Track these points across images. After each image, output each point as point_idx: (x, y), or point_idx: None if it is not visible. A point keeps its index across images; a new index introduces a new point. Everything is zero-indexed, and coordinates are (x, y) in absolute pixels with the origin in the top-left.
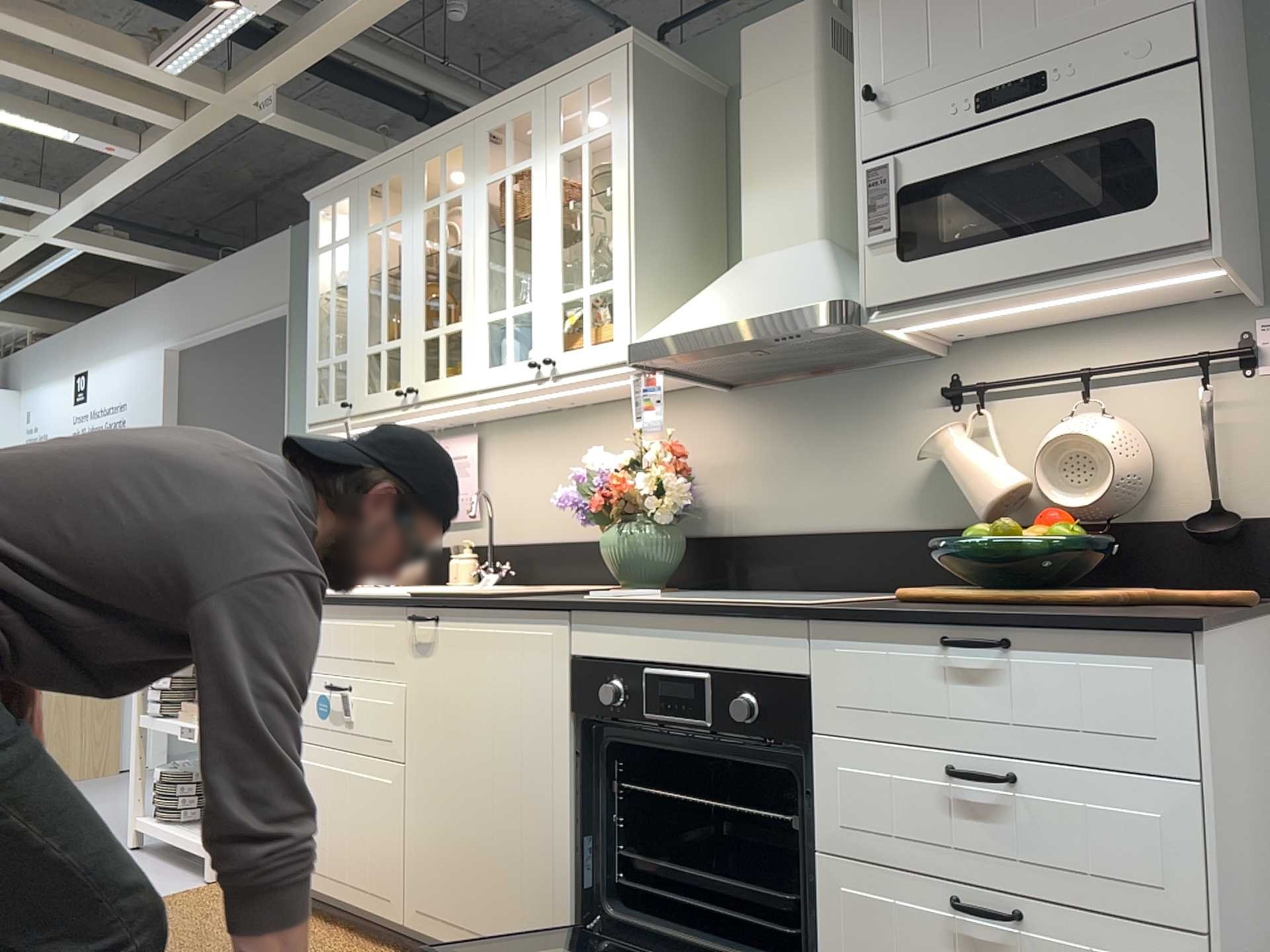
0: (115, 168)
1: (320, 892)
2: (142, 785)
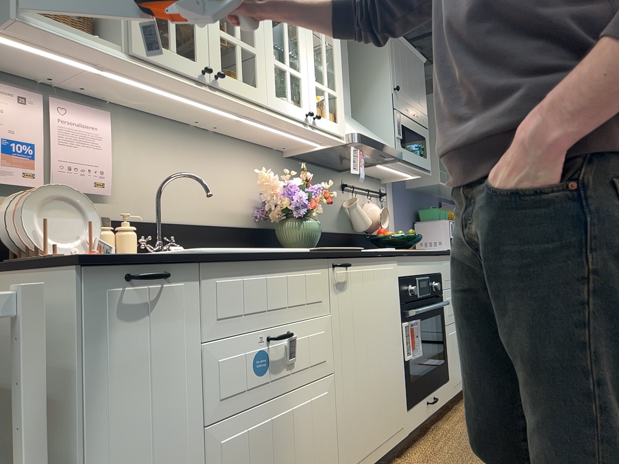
0: None
1: None
2: None
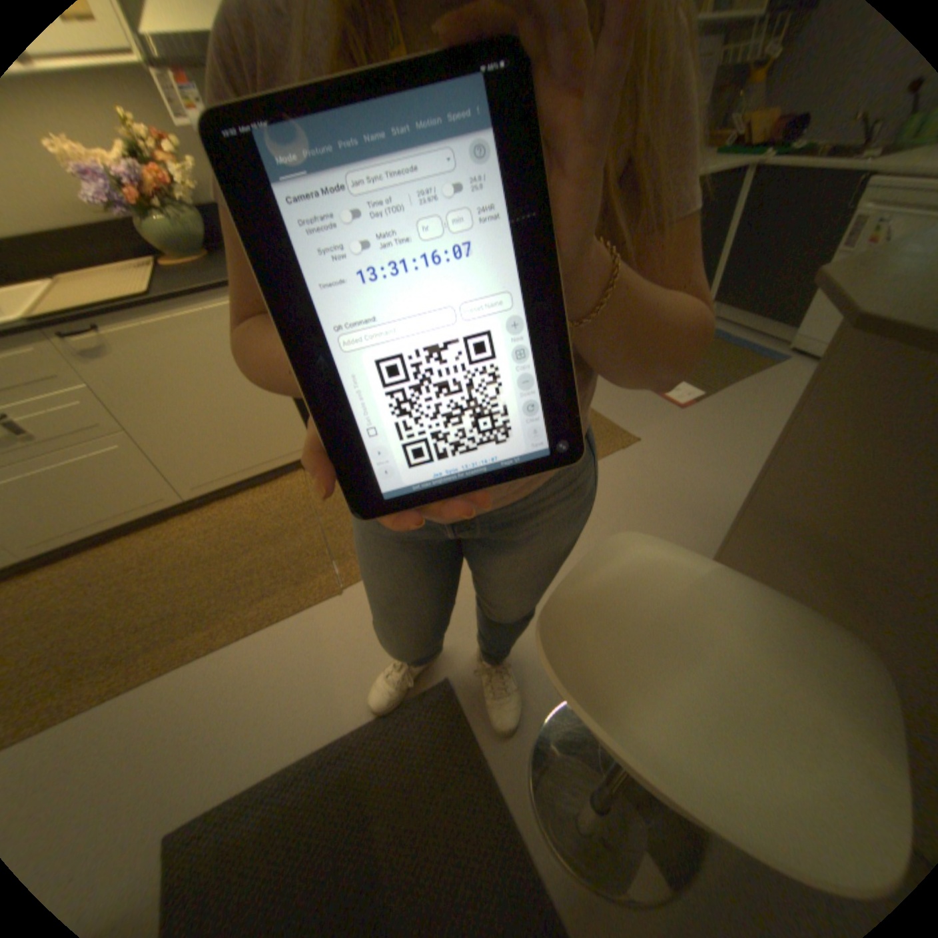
0: None
1: (83, 538)
2: None
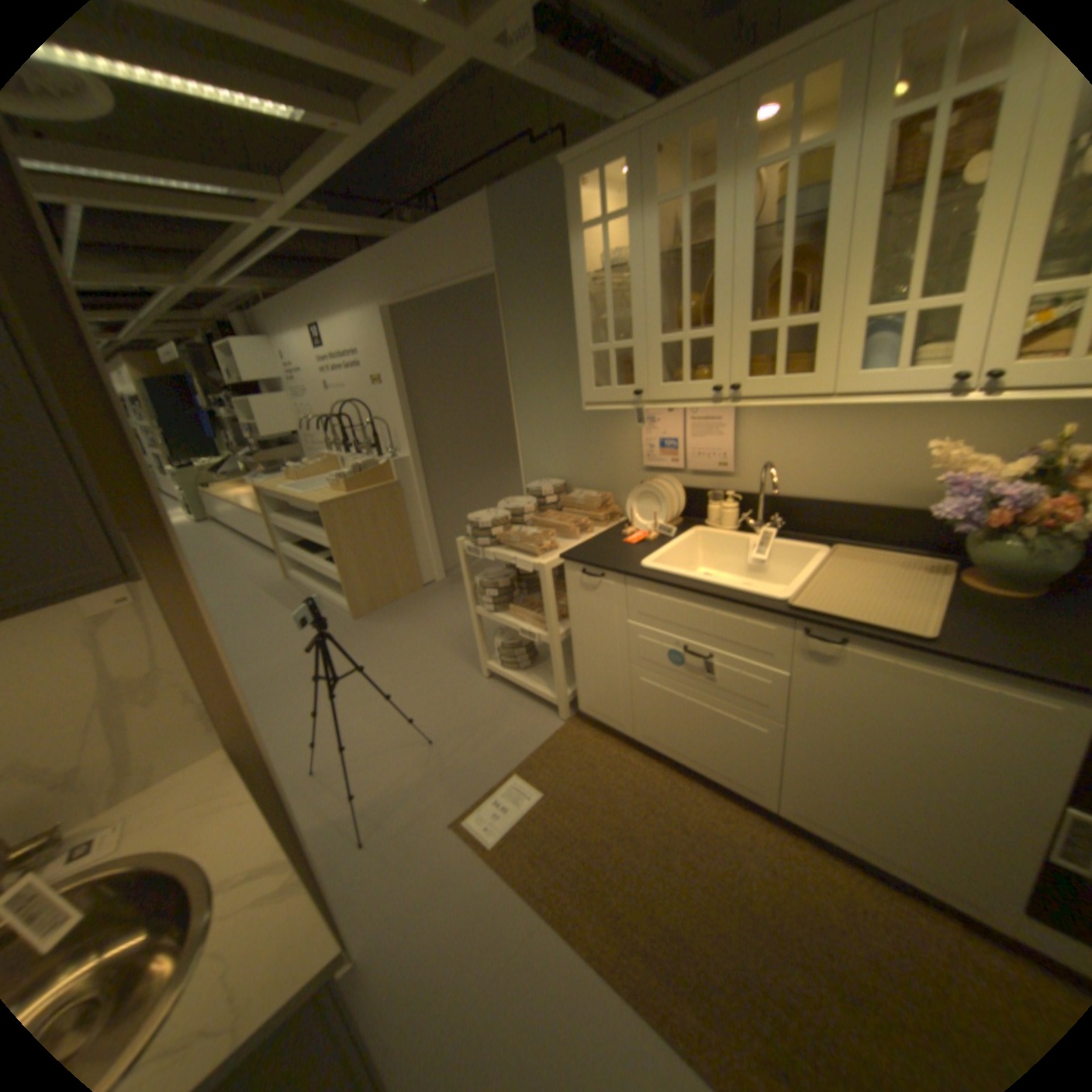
0: (325, 145)
1: (678, 763)
2: (484, 646)
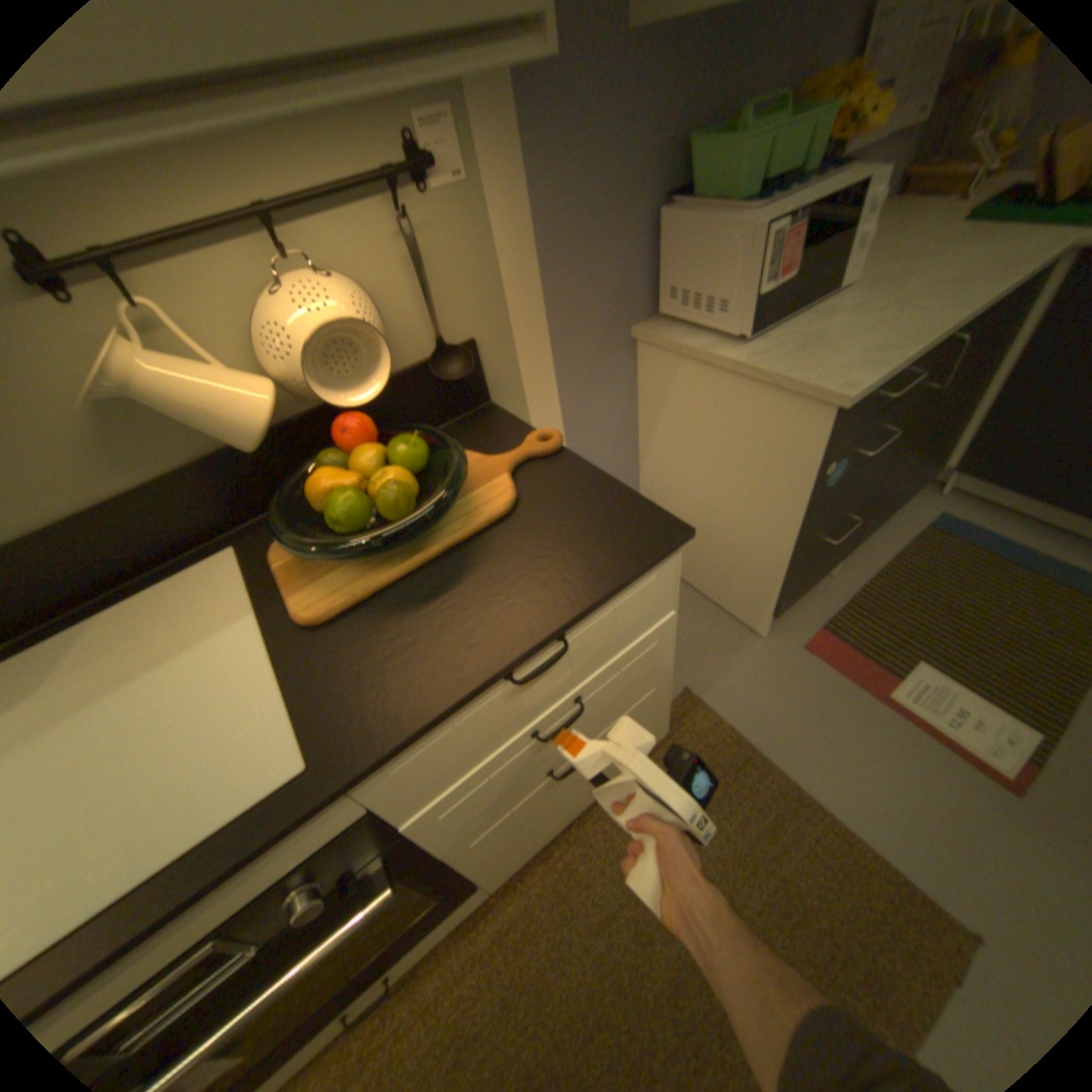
0: None
1: None
2: None
